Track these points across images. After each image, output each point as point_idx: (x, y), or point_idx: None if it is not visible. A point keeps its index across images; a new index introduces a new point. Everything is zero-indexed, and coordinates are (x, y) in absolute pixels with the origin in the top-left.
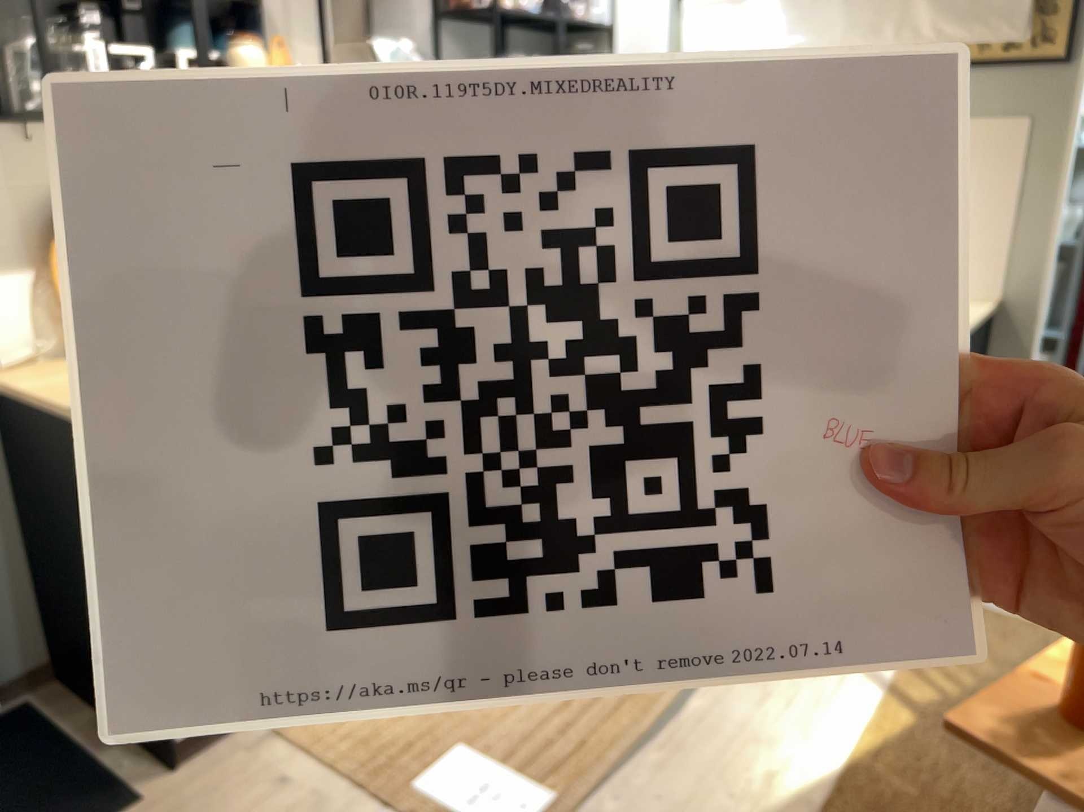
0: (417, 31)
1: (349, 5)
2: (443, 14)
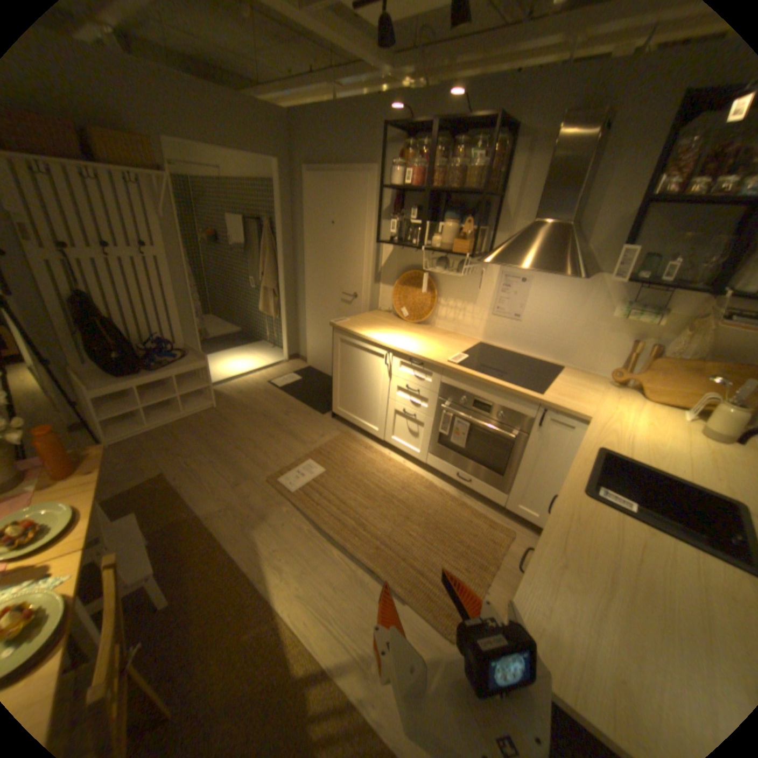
0: (623, 212)
1: (561, 199)
2: (646, 200)
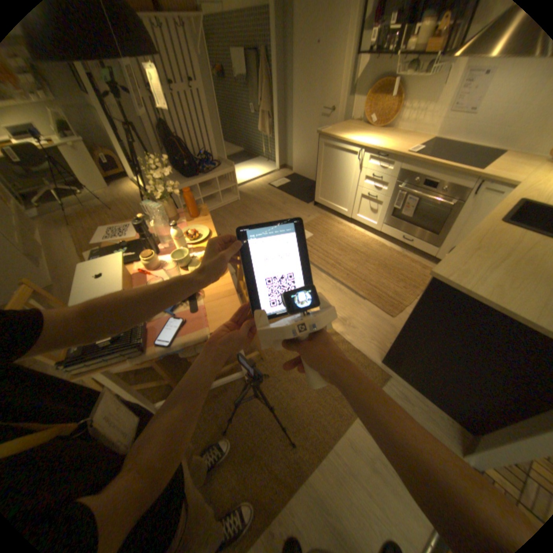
0: None
1: None
2: None
